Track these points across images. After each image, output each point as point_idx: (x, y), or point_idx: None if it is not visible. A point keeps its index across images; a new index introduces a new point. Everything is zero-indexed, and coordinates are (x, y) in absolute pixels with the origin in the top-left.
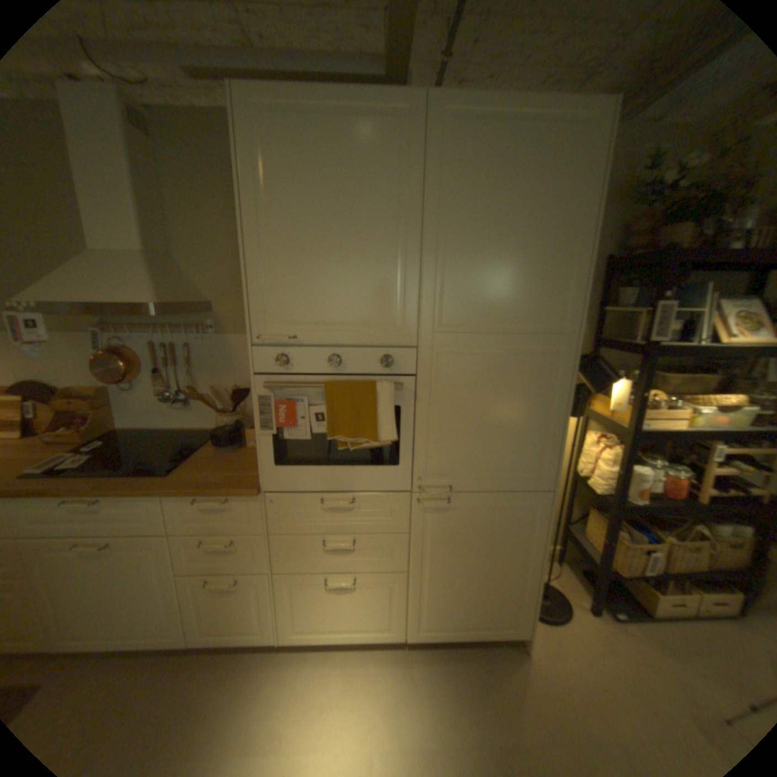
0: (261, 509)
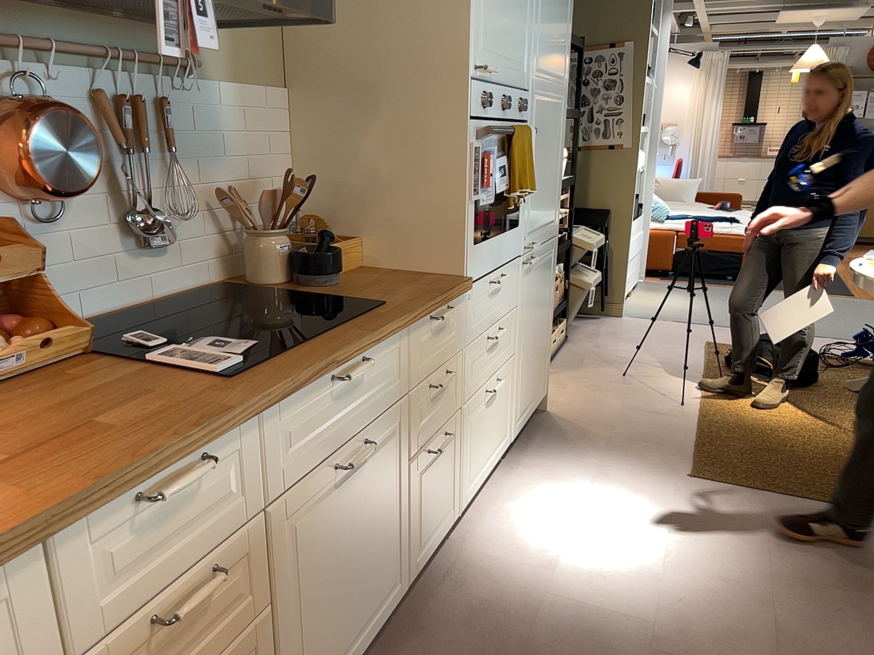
0: (463, 310)
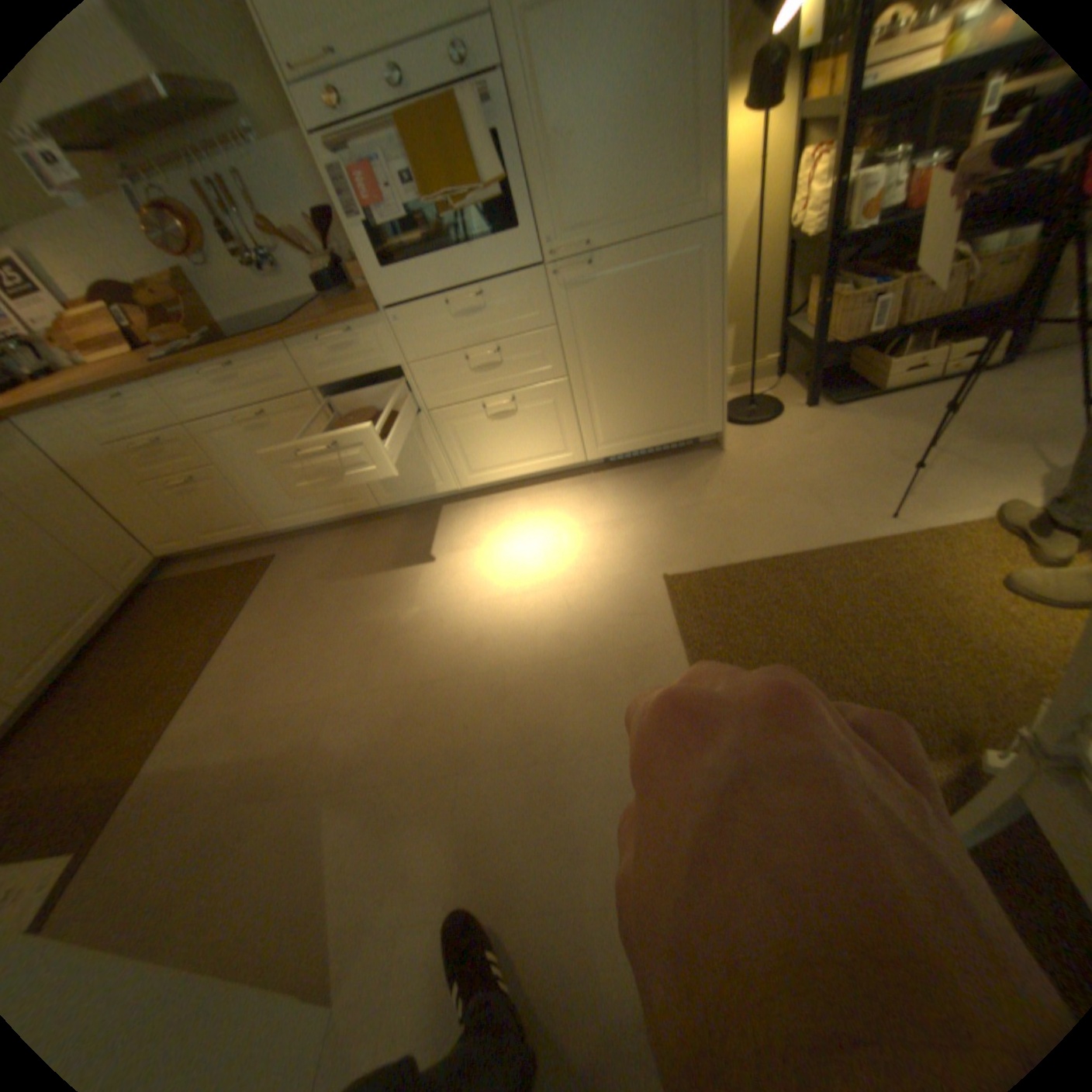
0: (387, 330)
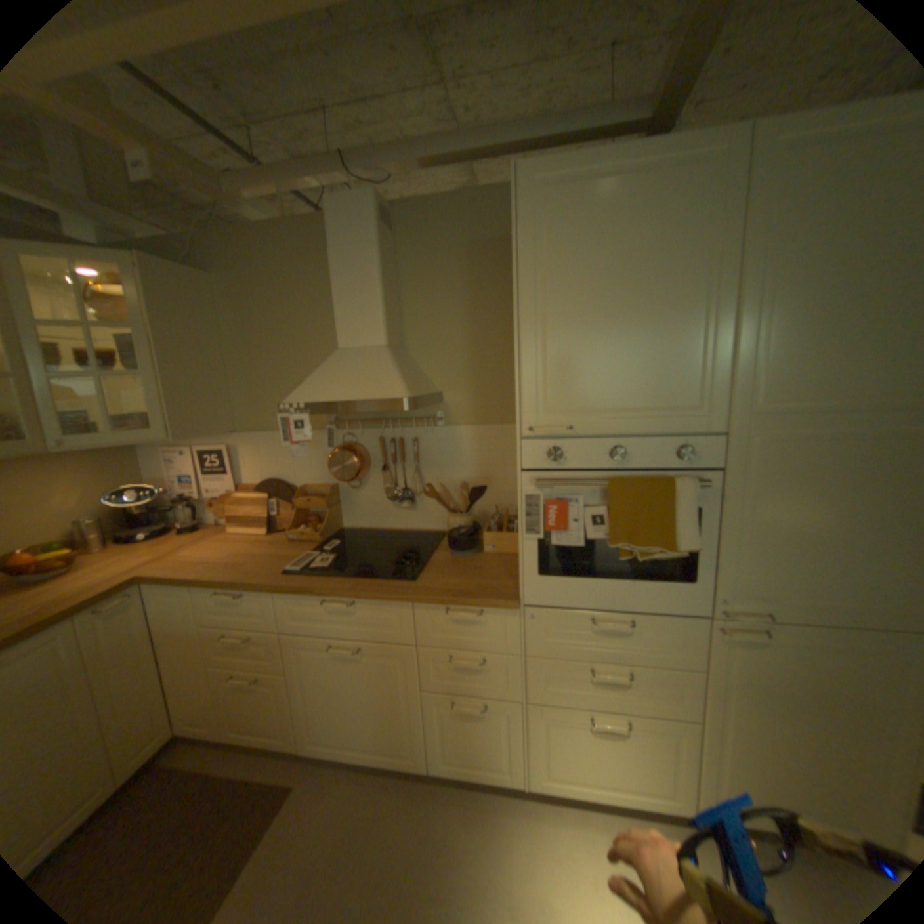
0: (519, 624)
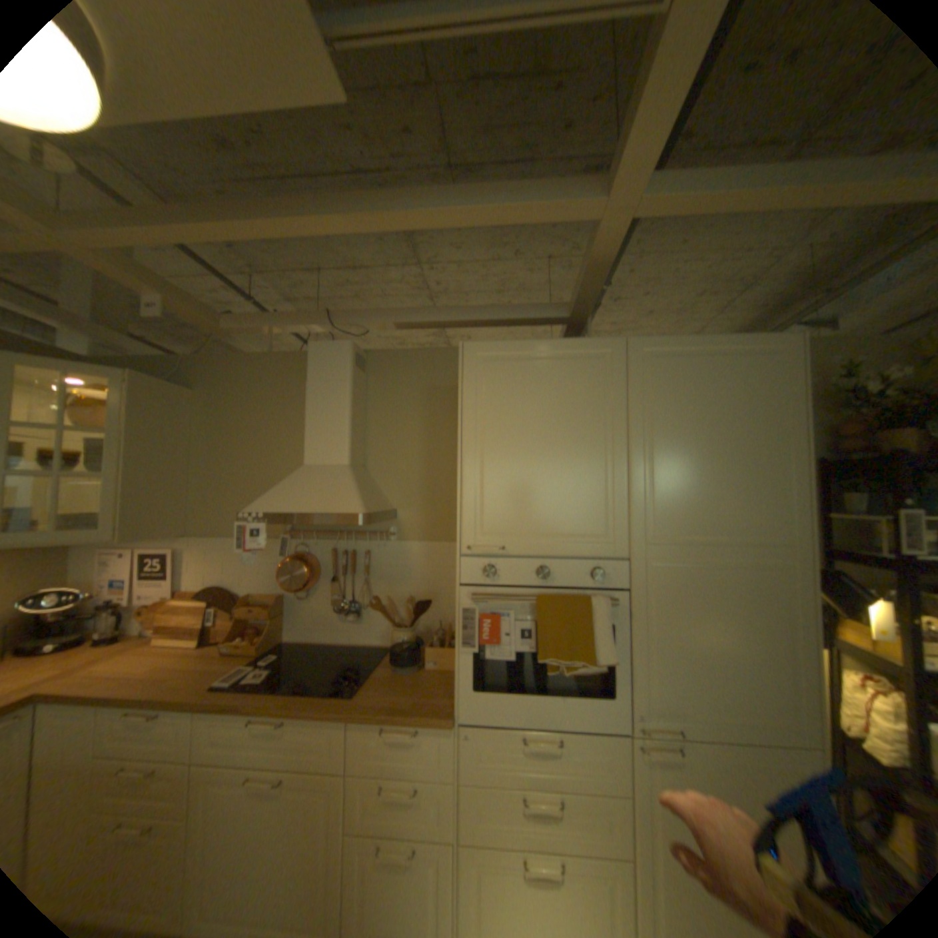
0: (453, 747)
